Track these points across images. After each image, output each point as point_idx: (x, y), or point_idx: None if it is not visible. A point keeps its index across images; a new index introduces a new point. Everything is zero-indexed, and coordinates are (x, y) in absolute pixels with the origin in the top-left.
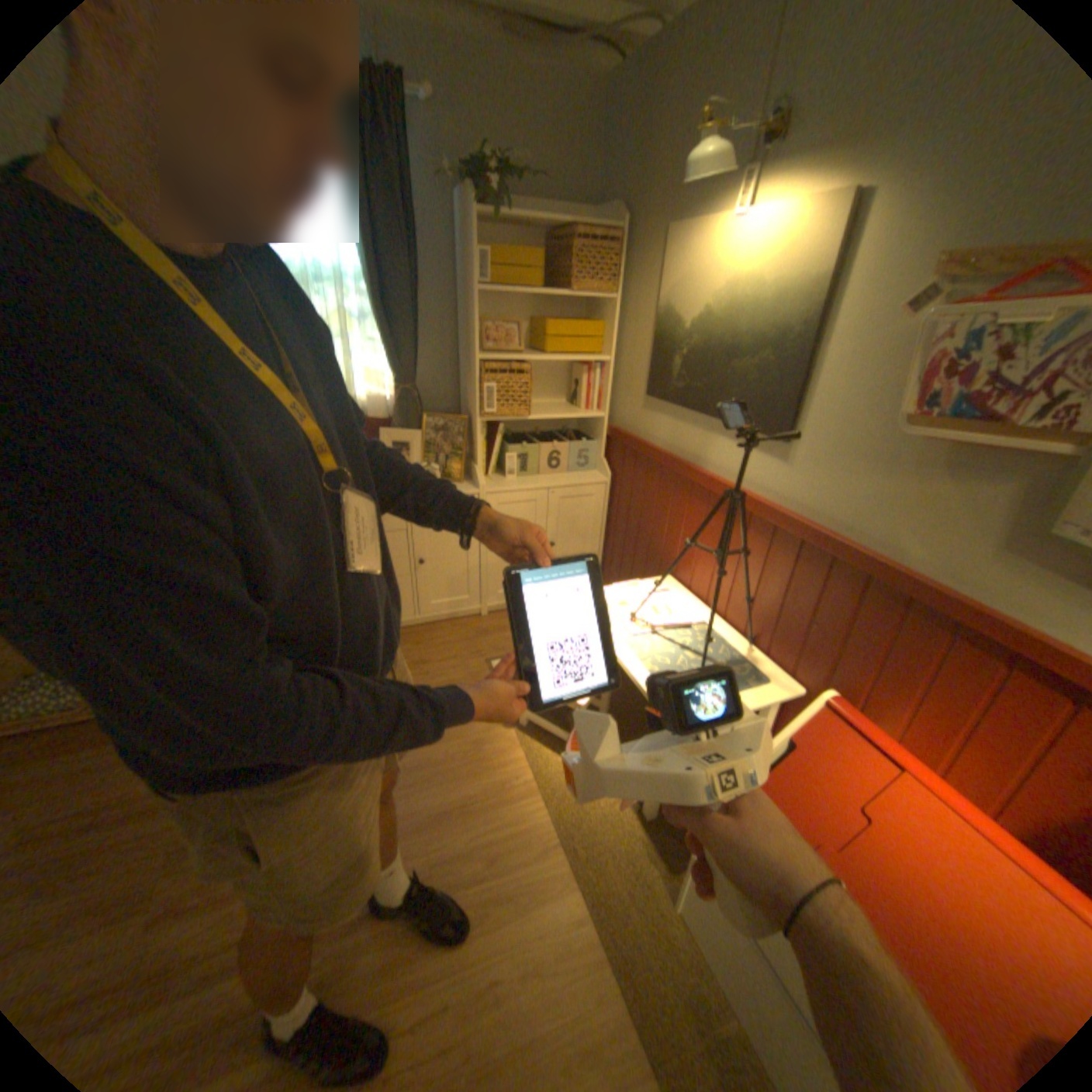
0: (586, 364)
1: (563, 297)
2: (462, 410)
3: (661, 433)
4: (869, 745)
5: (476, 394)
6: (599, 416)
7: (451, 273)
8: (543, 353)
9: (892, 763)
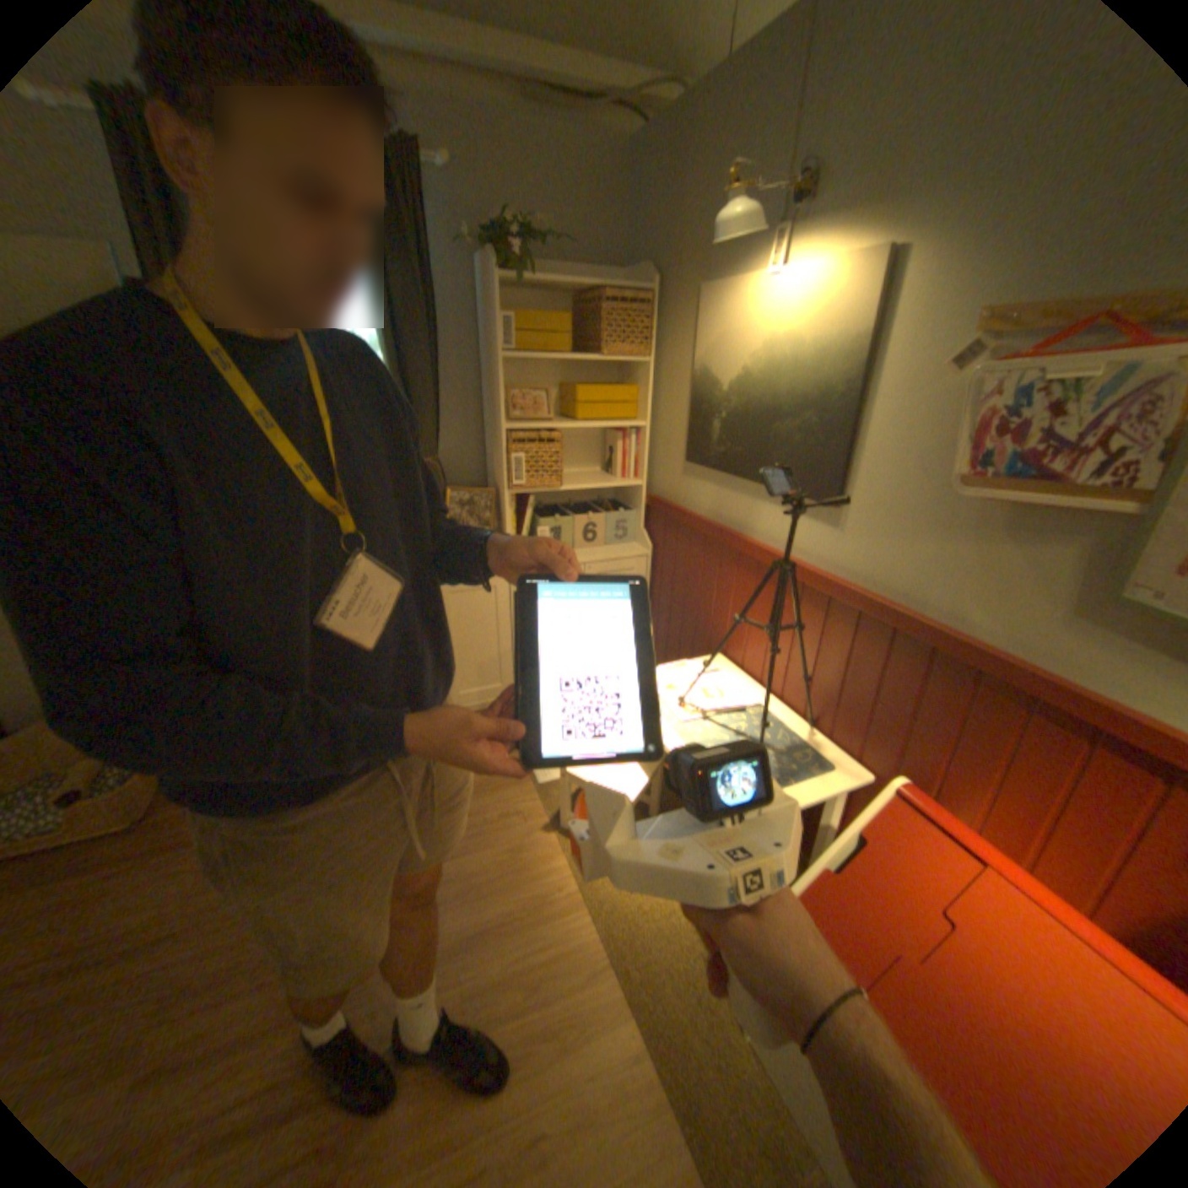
0: (620, 431)
1: (593, 361)
2: (489, 483)
3: (703, 500)
4: (947, 837)
5: (503, 466)
6: (636, 485)
7: (473, 340)
8: (574, 420)
9: (973, 857)
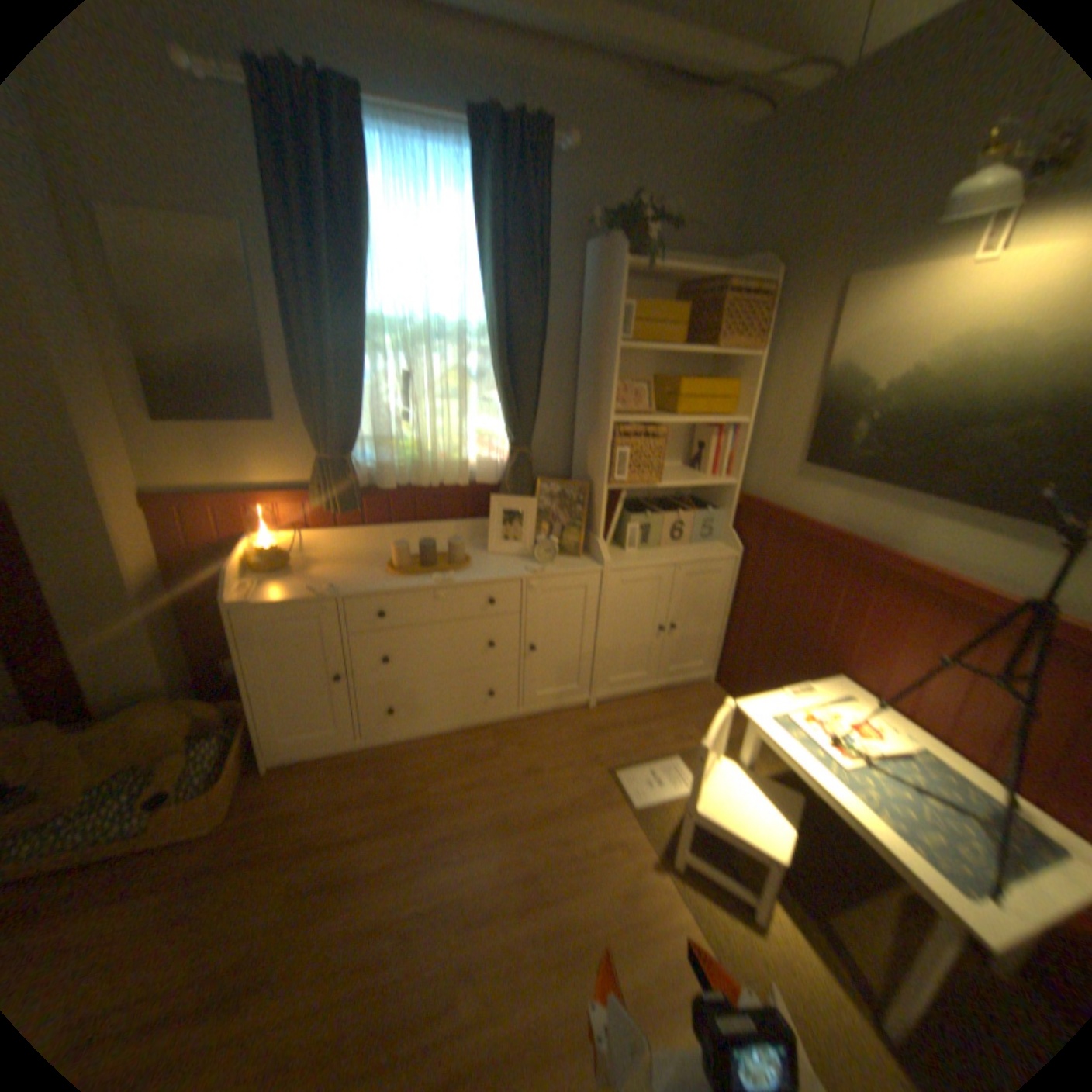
0: (716, 426)
1: (691, 354)
2: (574, 475)
3: (829, 506)
4: None
5: (605, 460)
6: (731, 483)
7: (575, 329)
8: (674, 414)
9: None
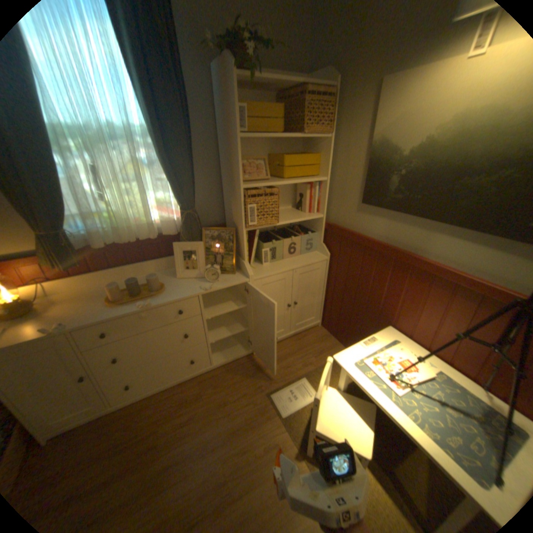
0: (308, 182)
1: (289, 138)
2: (227, 221)
3: (377, 228)
4: None
5: (242, 212)
6: (320, 216)
7: (212, 126)
8: (282, 177)
9: None
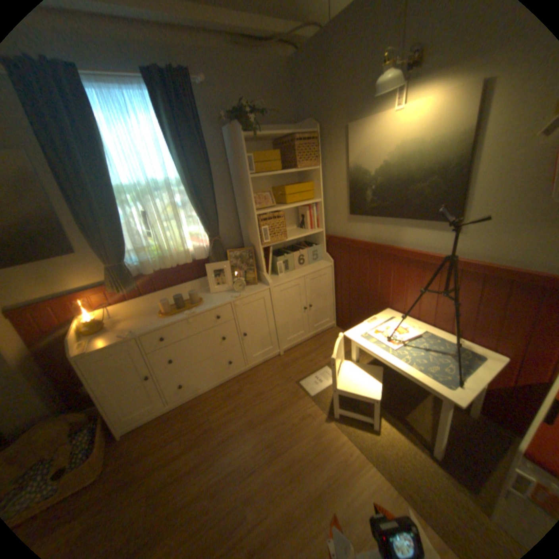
0: (306, 205)
1: (286, 173)
2: (244, 244)
3: (364, 232)
4: None
5: (257, 234)
6: (320, 231)
7: (226, 172)
8: (285, 204)
9: None
